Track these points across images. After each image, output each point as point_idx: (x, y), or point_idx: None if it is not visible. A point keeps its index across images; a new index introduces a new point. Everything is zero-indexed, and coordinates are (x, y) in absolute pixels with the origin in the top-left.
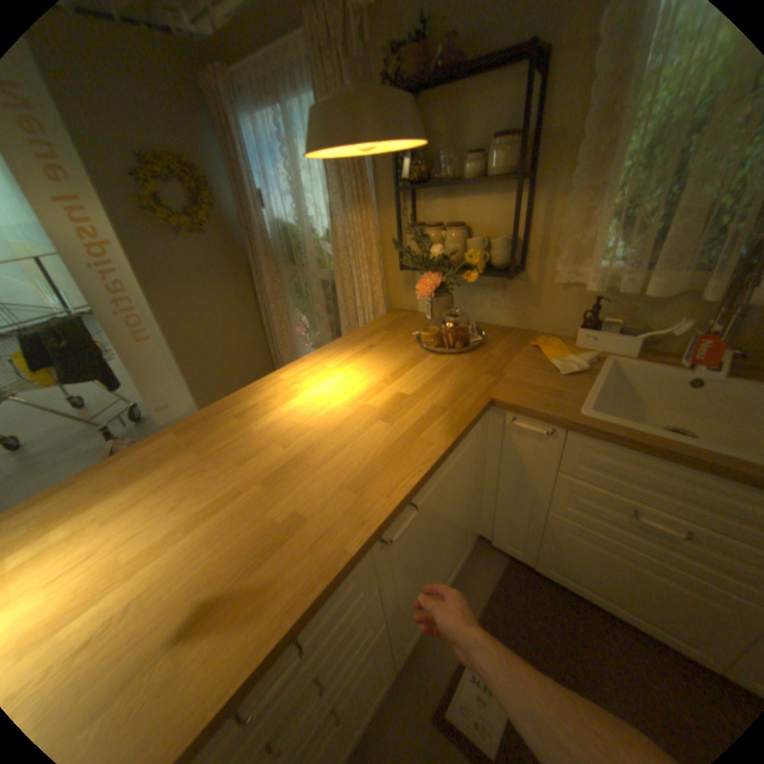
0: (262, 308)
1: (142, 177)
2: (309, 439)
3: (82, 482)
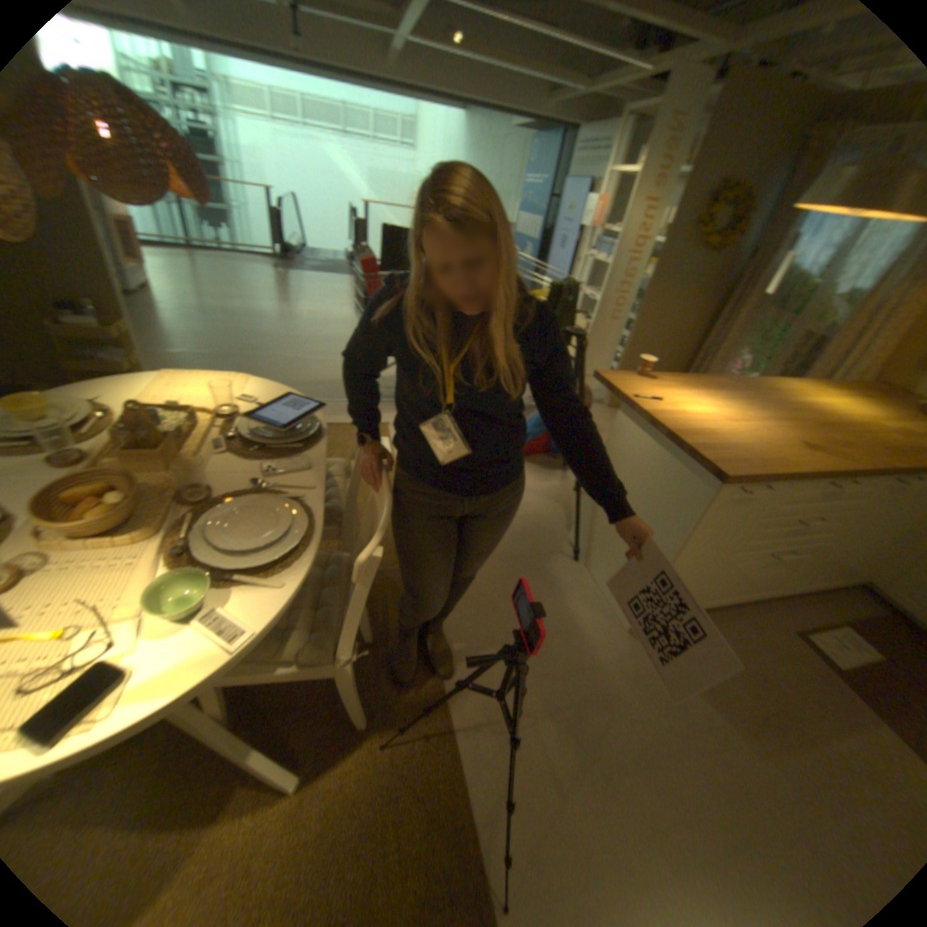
0: (713, 333)
1: (720, 199)
2: (839, 420)
3: (690, 379)
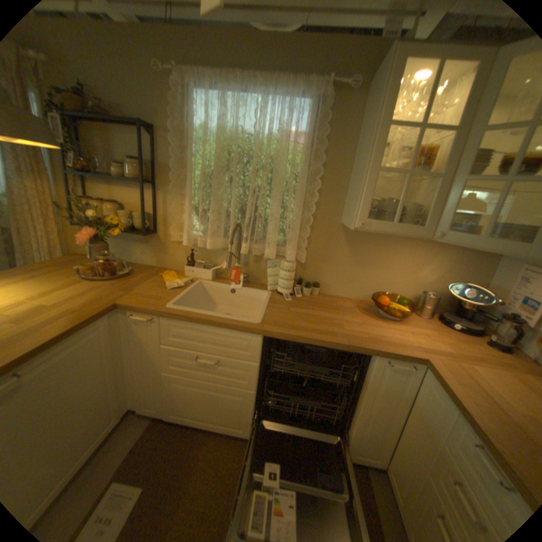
0: None
1: None
2: None
3: None
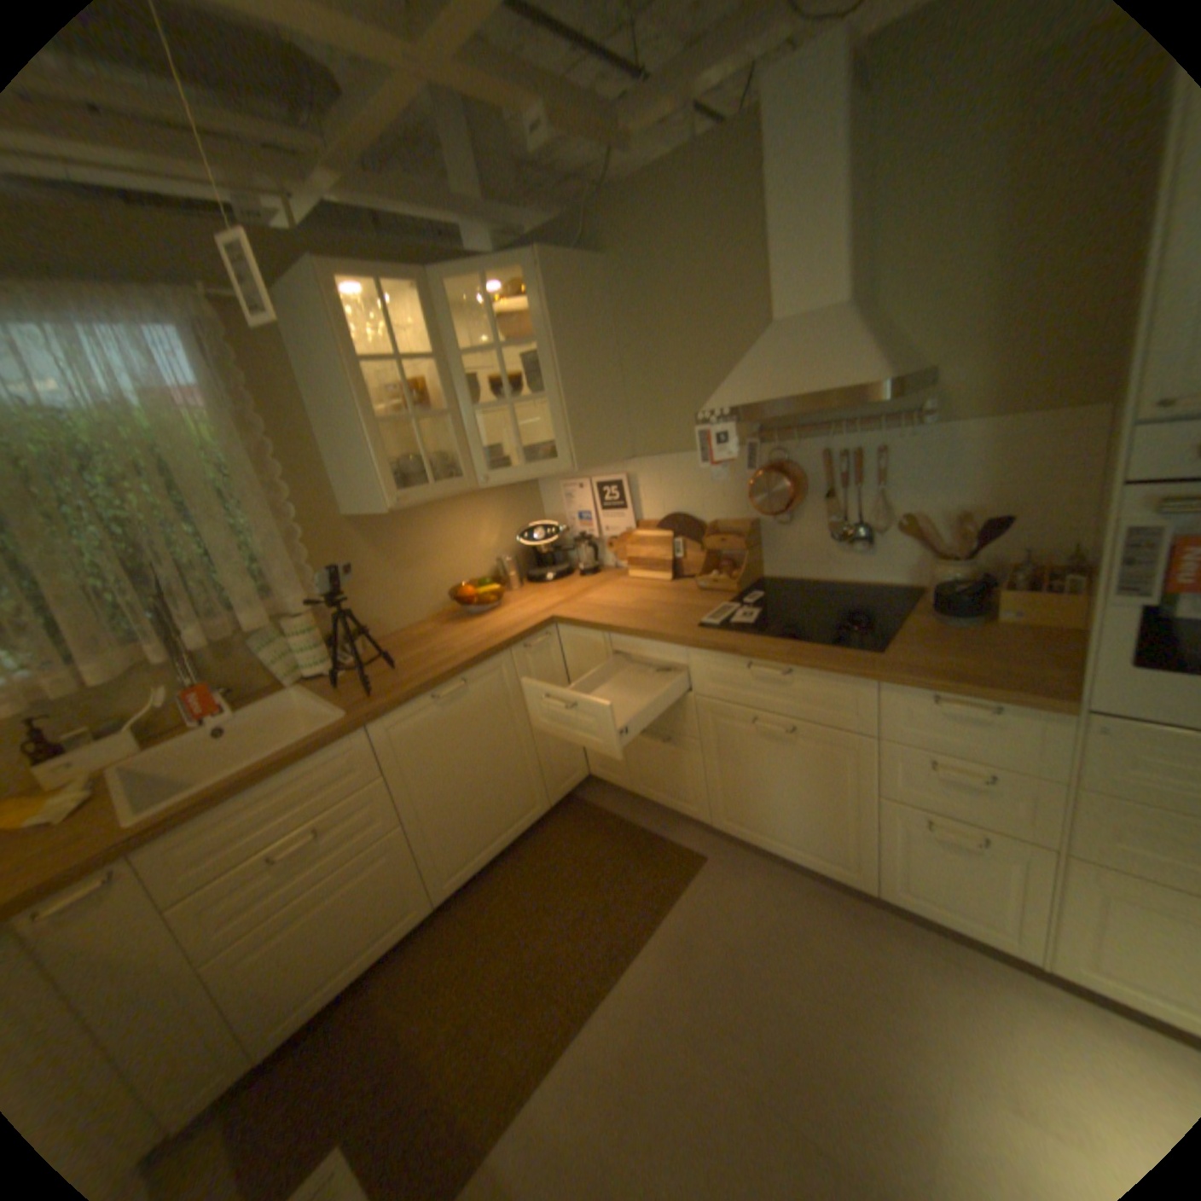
0: None
1: None
2: None
3: None
